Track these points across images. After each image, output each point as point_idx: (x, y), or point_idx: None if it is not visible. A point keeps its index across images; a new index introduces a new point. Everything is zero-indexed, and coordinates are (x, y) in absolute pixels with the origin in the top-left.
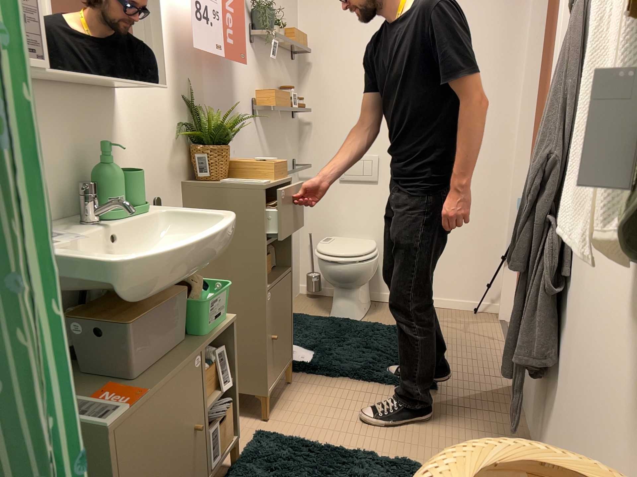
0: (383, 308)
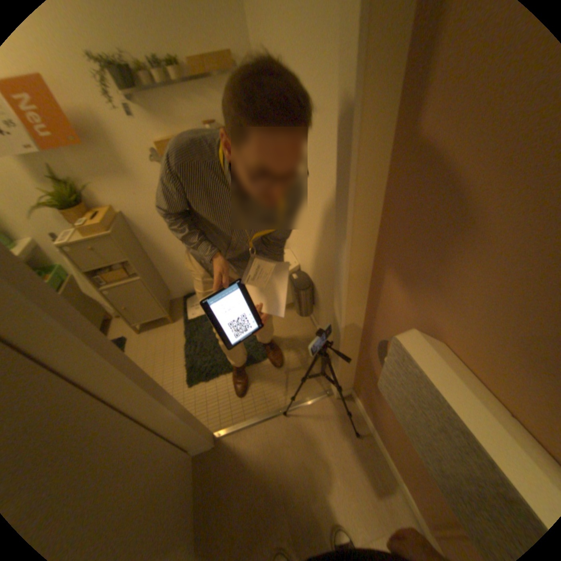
0: (294, 310)
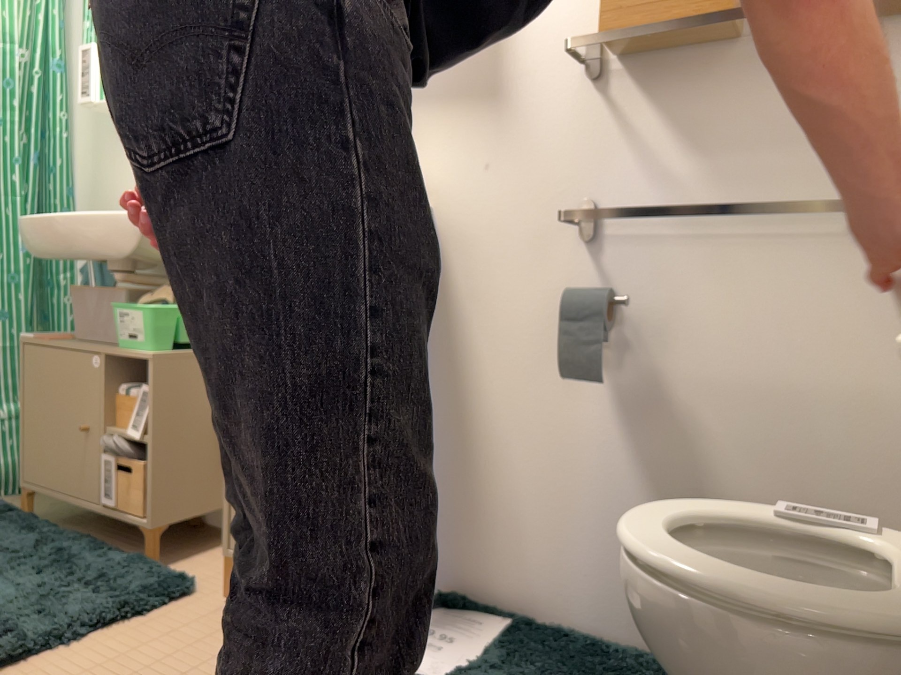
0: None
